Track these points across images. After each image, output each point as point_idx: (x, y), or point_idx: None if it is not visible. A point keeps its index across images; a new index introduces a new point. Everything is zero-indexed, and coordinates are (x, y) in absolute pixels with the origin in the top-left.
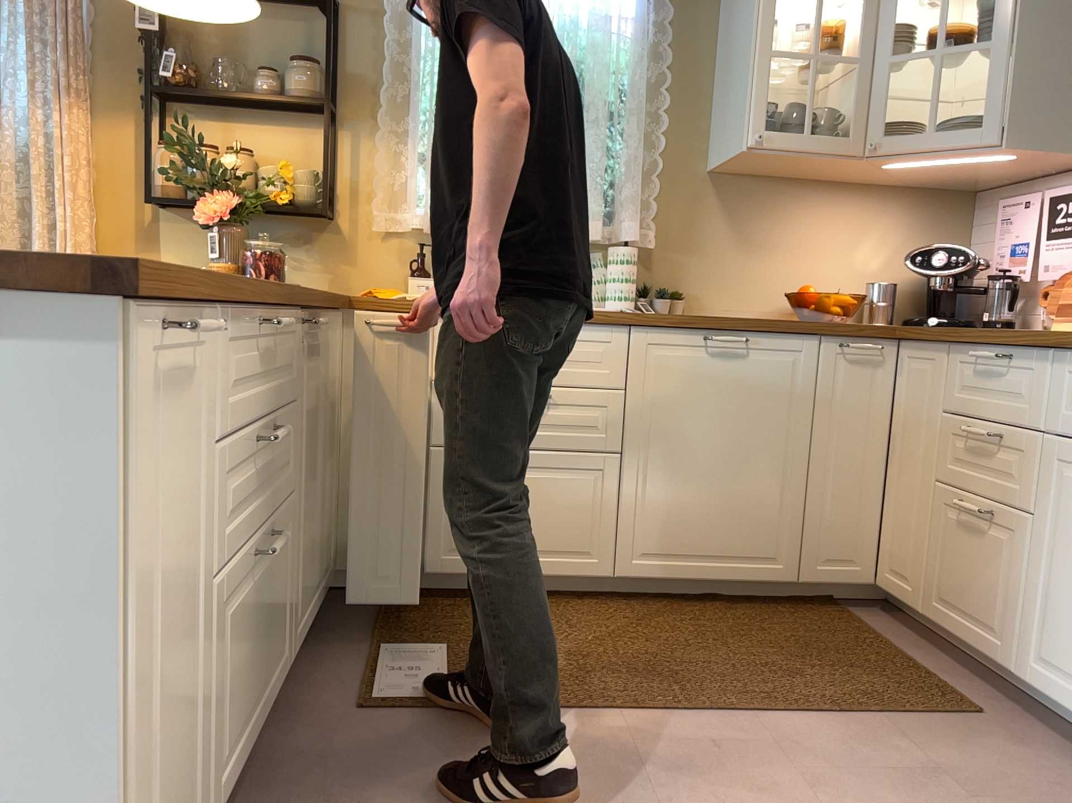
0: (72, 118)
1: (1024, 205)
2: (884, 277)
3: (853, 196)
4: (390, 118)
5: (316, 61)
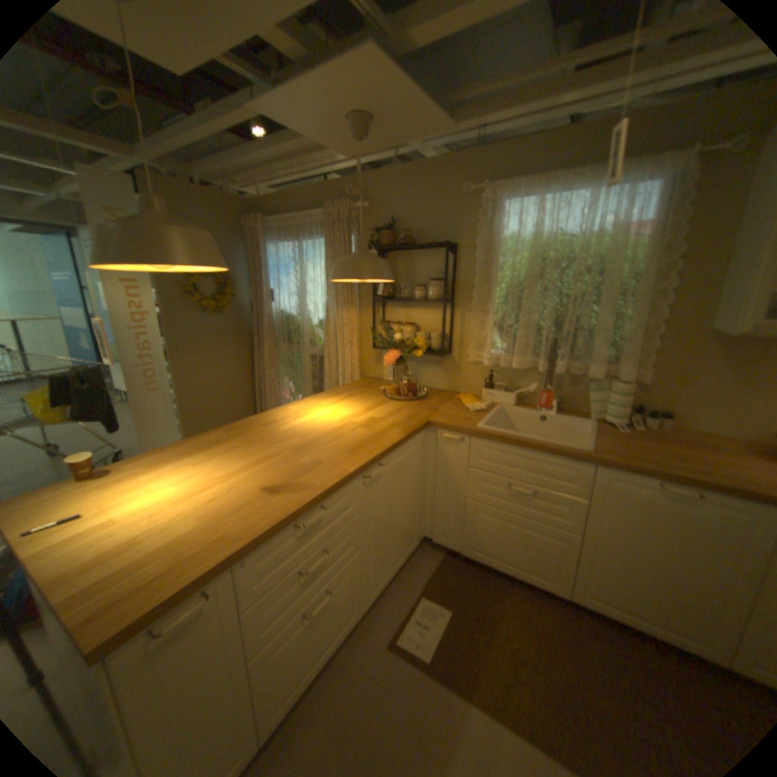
0: (347, 314)
1: None
2: None
3: None
4: (478, 303)
5: (442, 277)
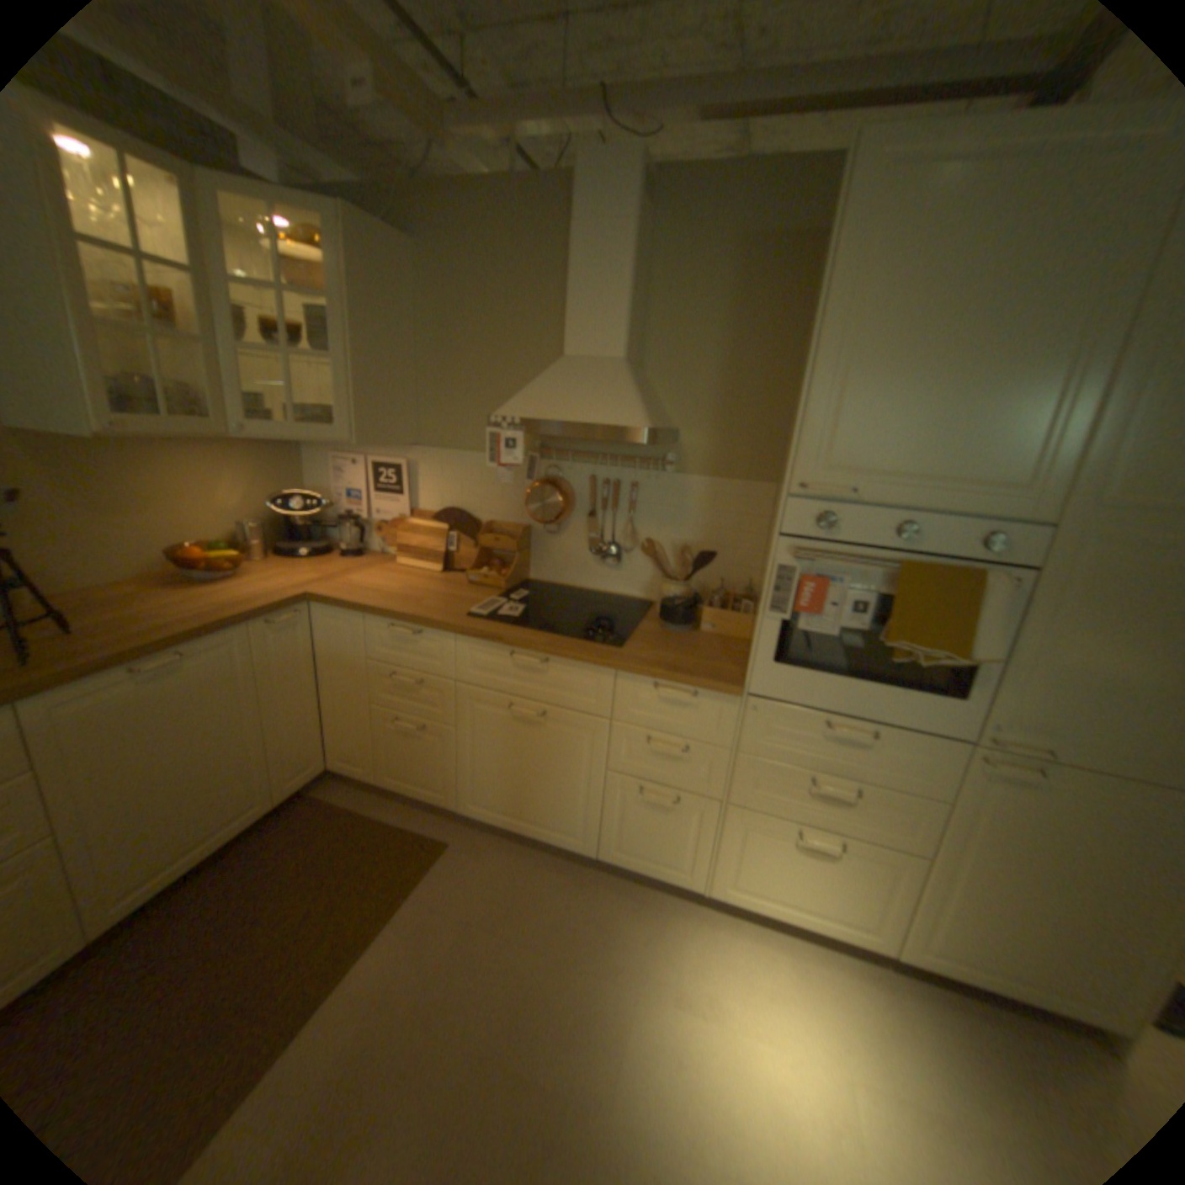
0: None
1: (349, 462)
2: (242, 513)
3: (197, 446)
4: None
5: None
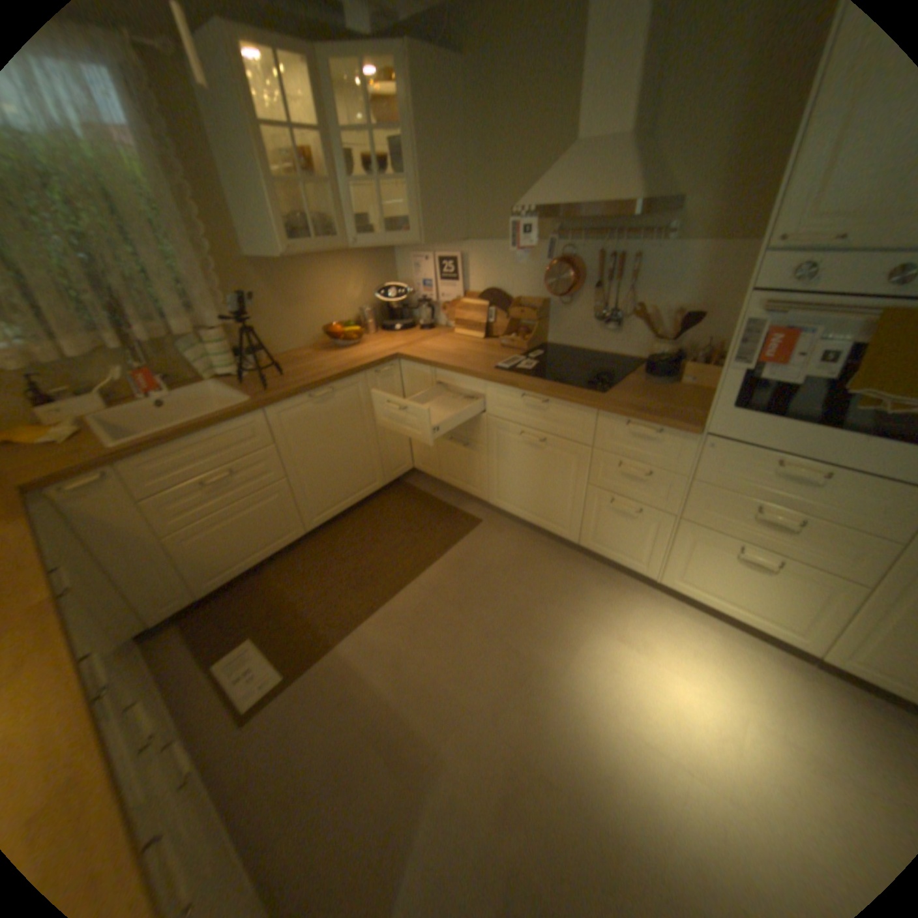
0: None
1: (422, 259)
2: (361, 302)
3: (333, 257)
4: None
5: None
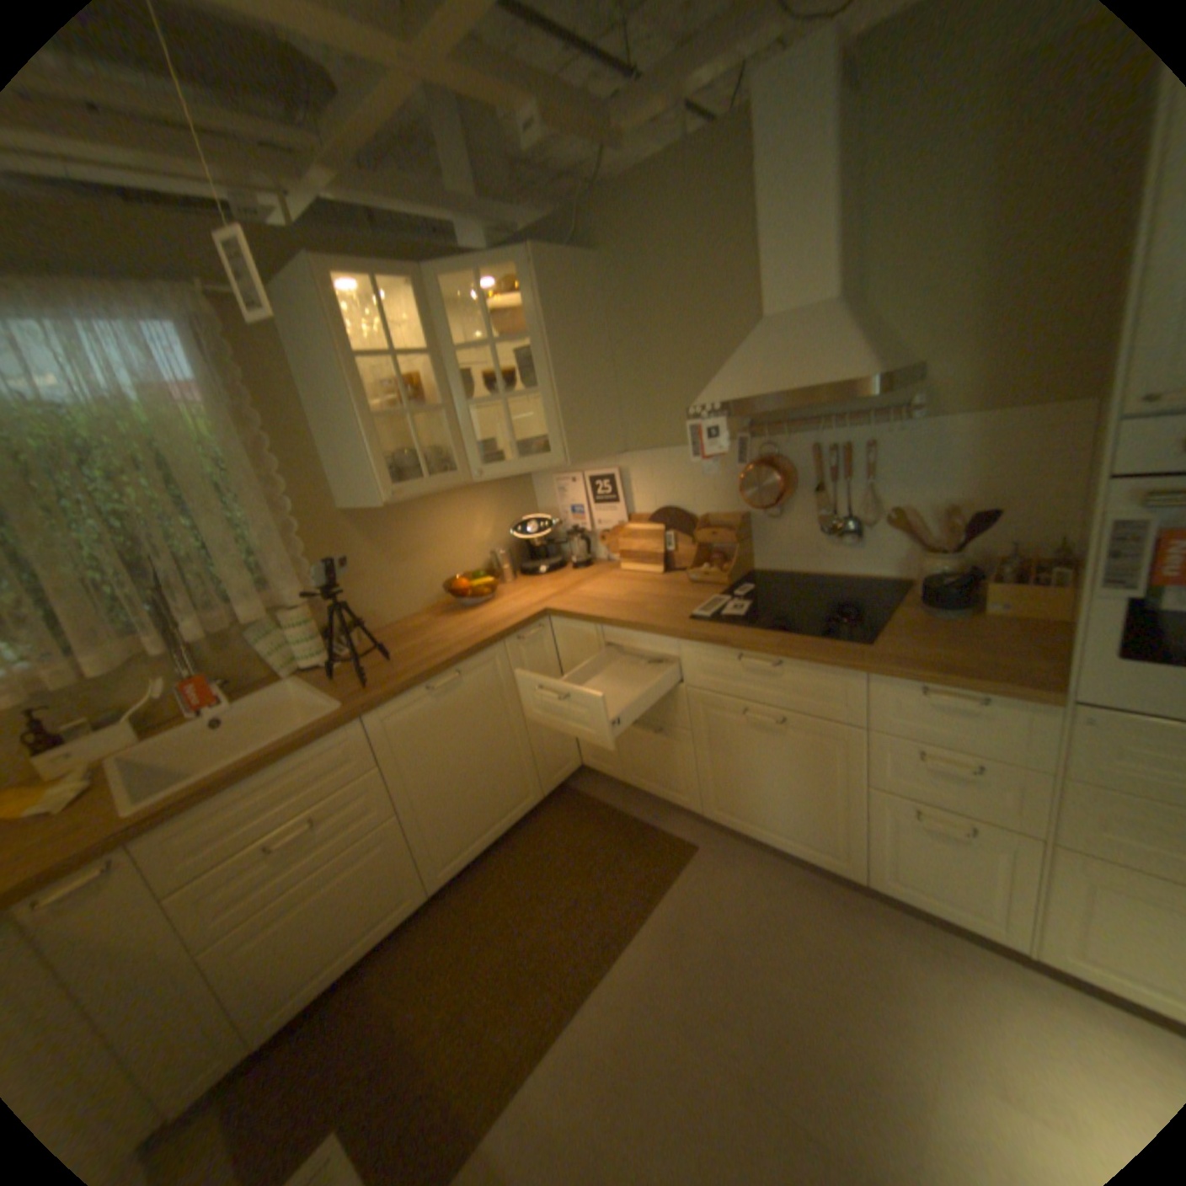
0: None
1: (569, 481)
2: (494, 543)
3: (455, 494)
4: None
5: None
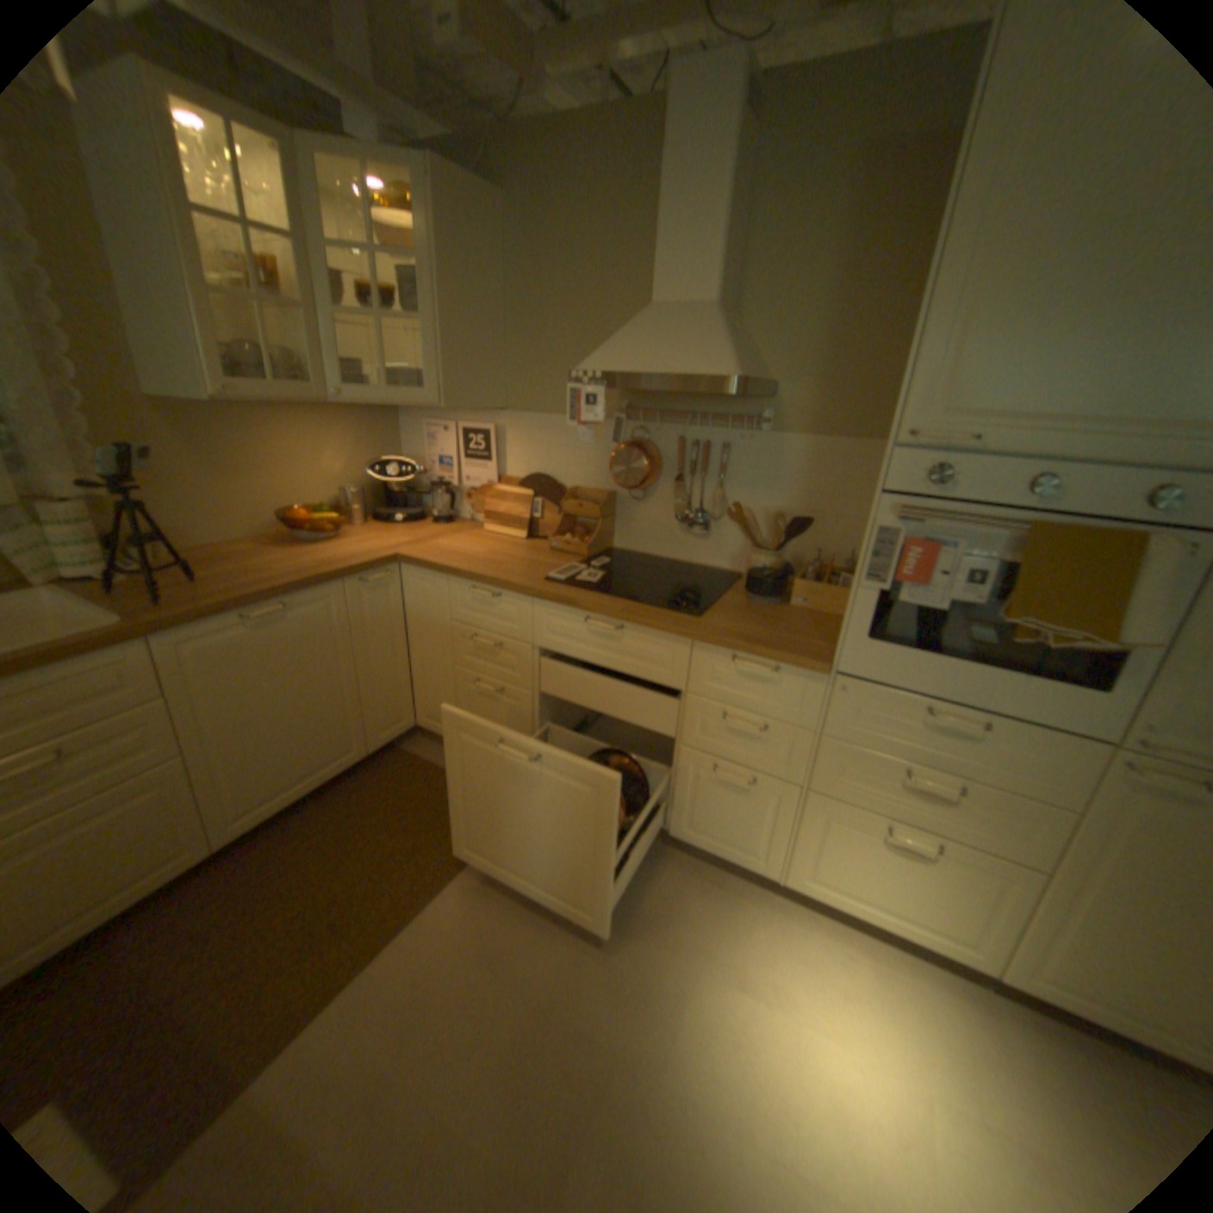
0: None
1: (442, 428)
2: (346, 479)
3: (306, 413)
4: None
5: None
